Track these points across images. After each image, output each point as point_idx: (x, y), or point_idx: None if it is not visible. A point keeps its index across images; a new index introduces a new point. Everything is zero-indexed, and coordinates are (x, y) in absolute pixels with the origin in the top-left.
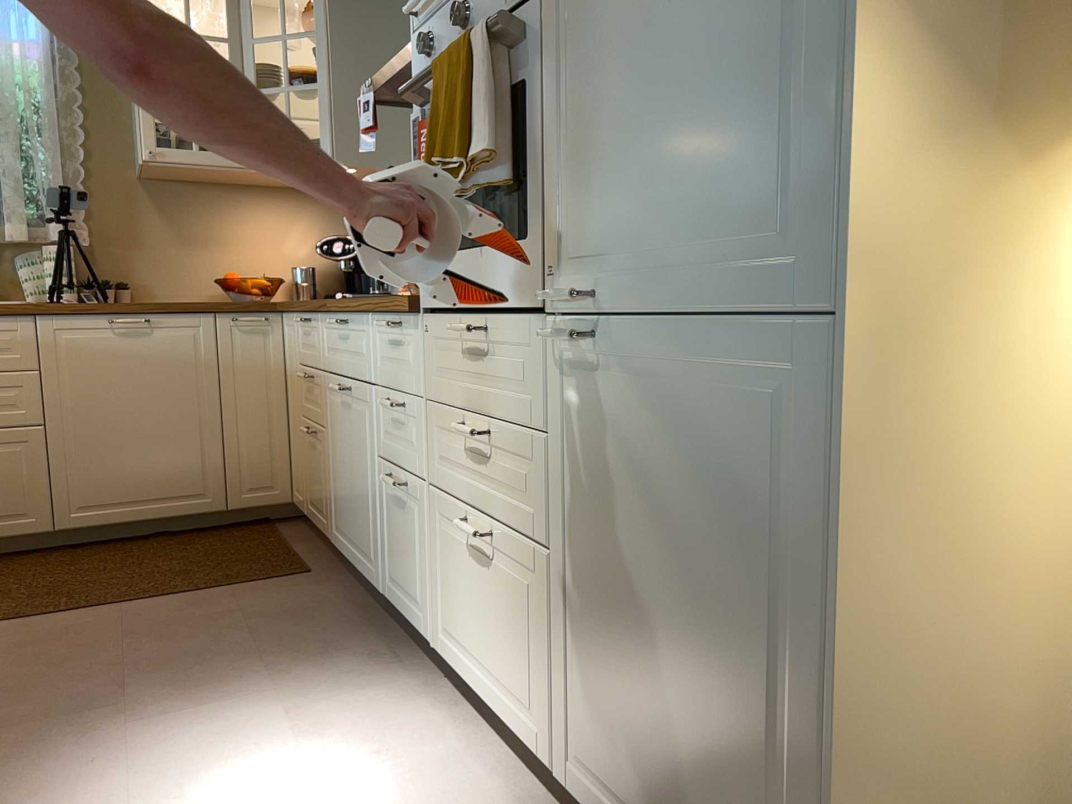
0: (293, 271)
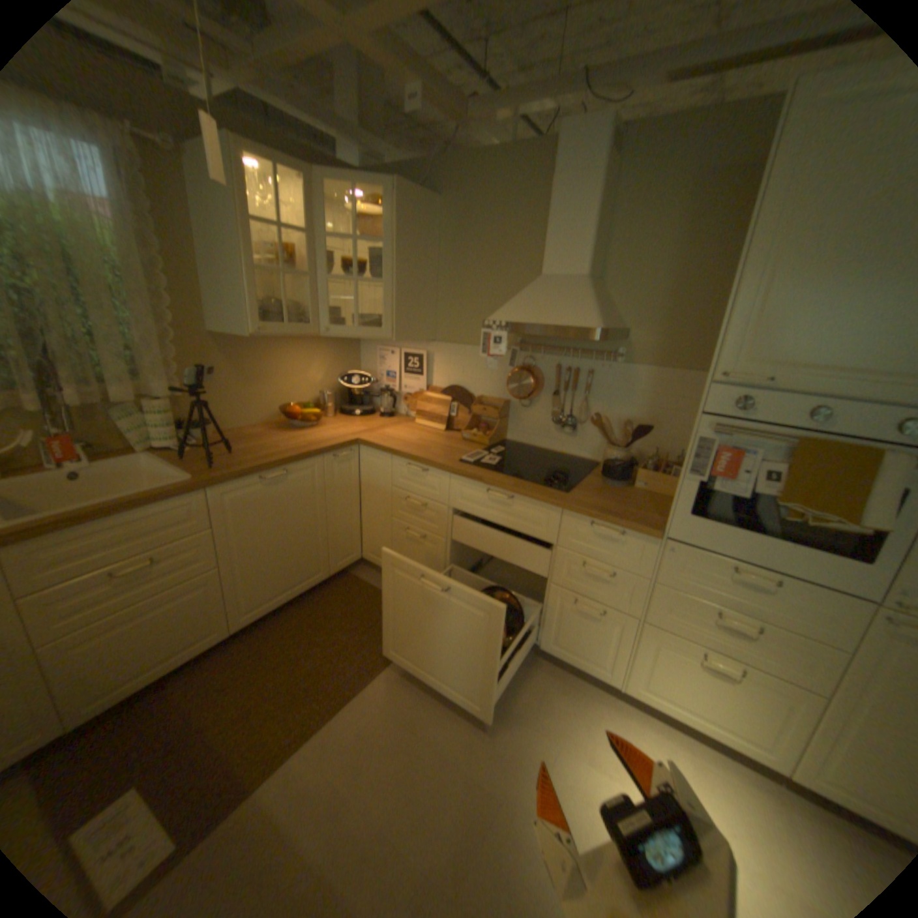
0: (323, 398)
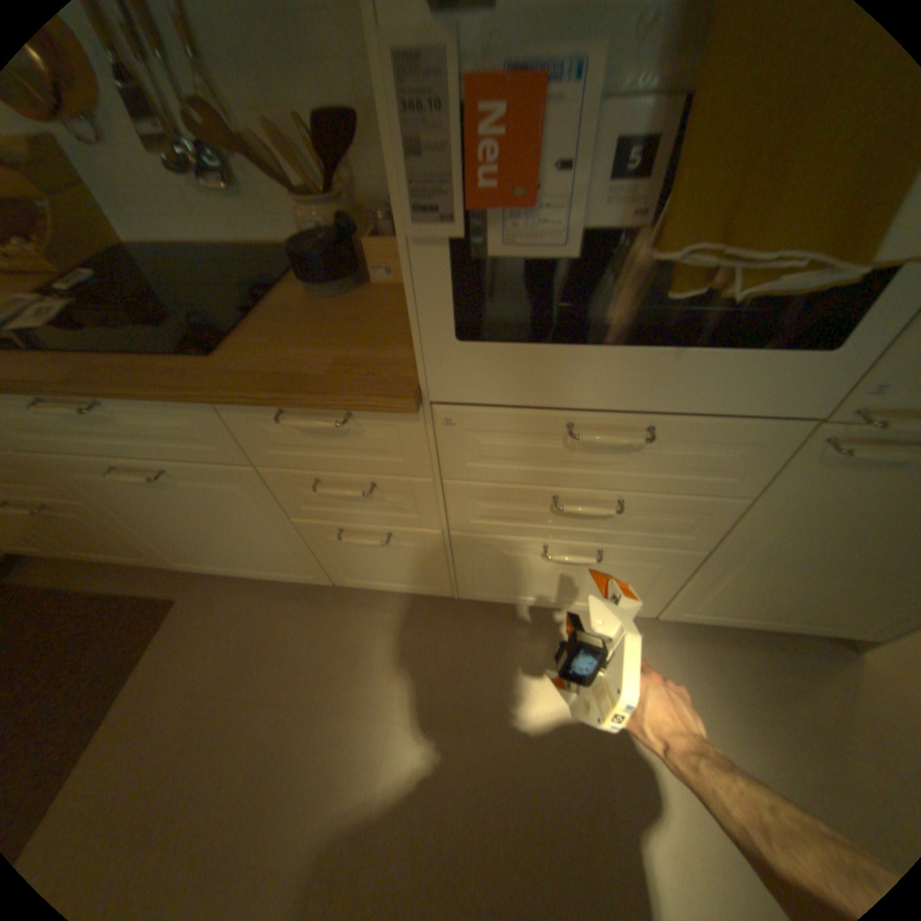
0: None
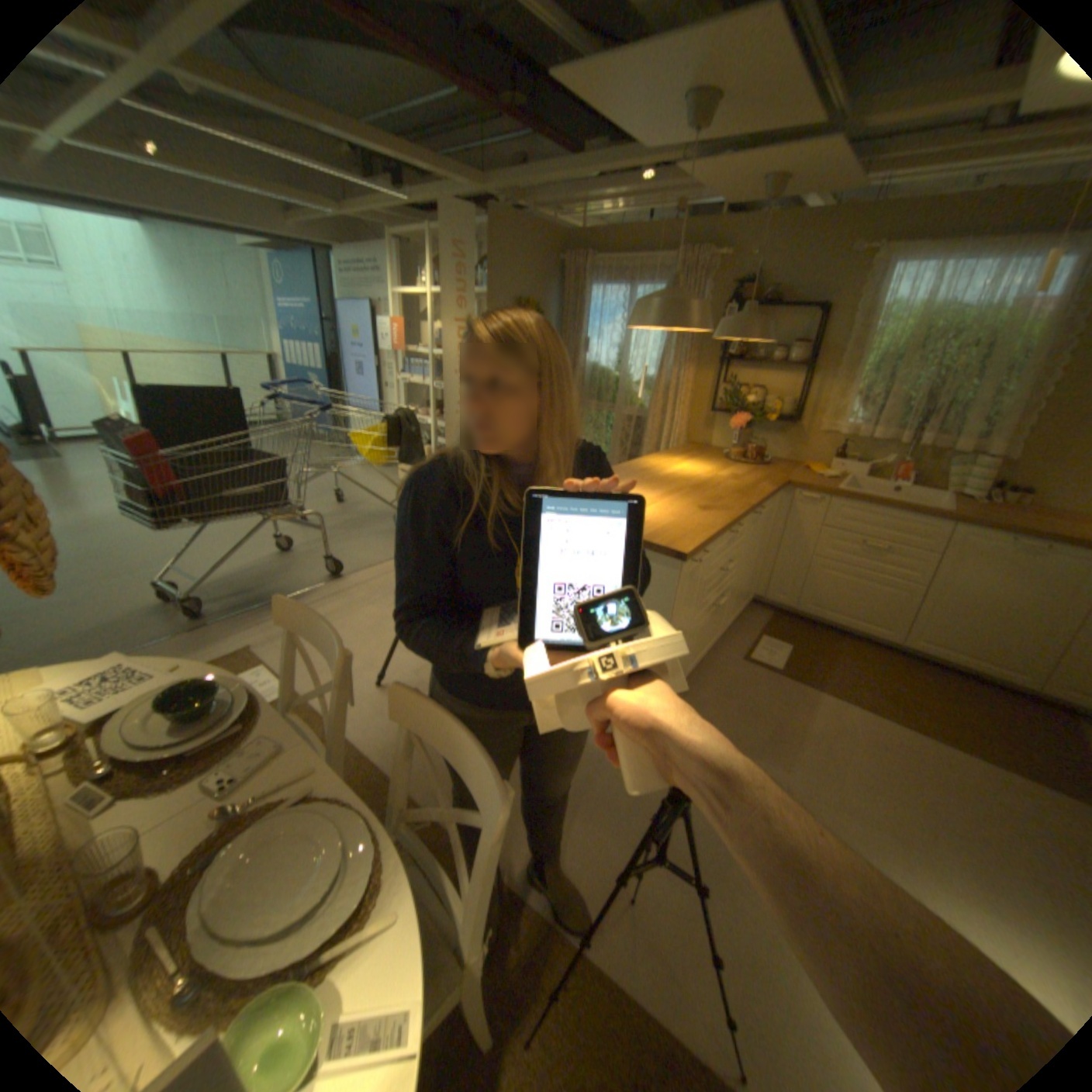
0: None
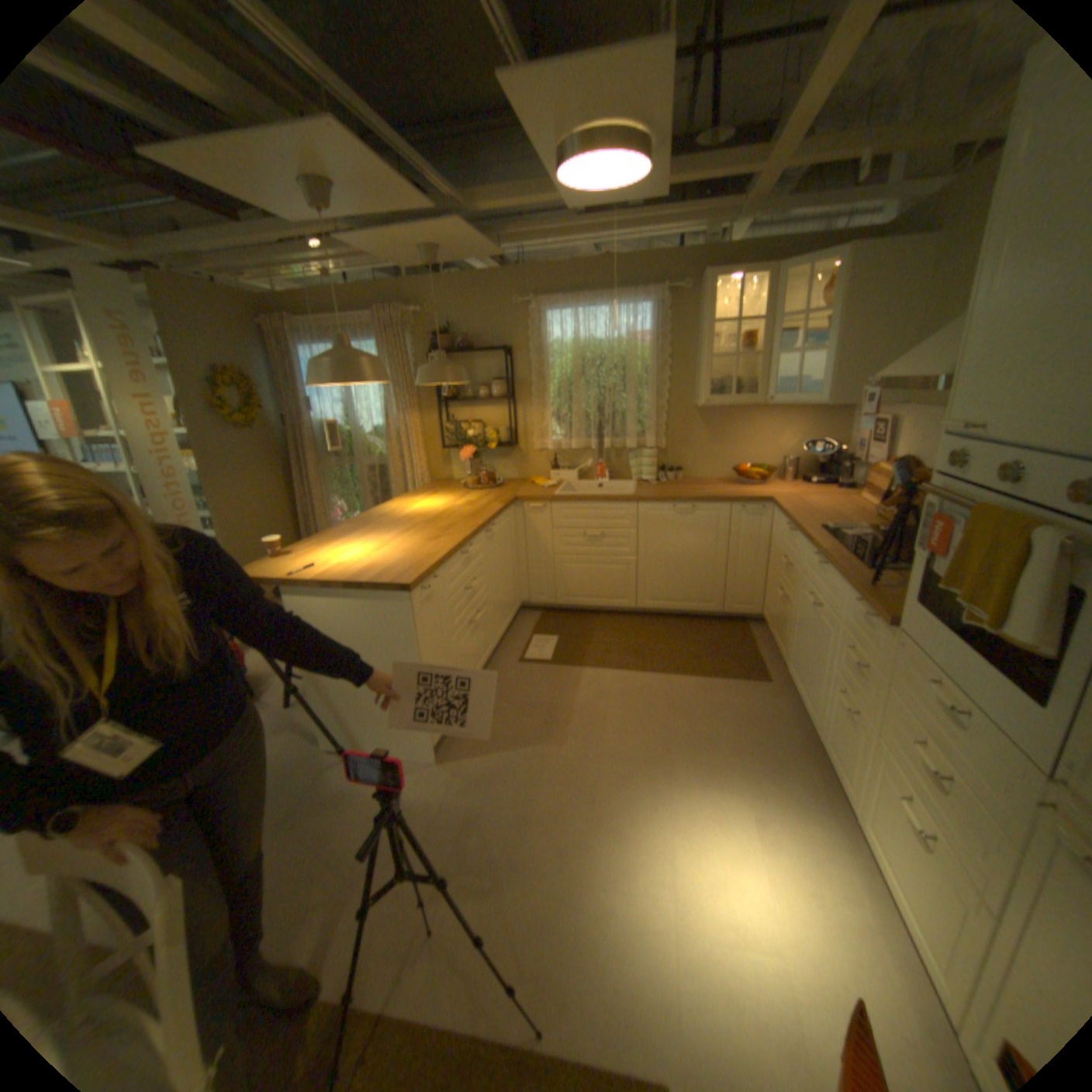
0: (783, 461)
